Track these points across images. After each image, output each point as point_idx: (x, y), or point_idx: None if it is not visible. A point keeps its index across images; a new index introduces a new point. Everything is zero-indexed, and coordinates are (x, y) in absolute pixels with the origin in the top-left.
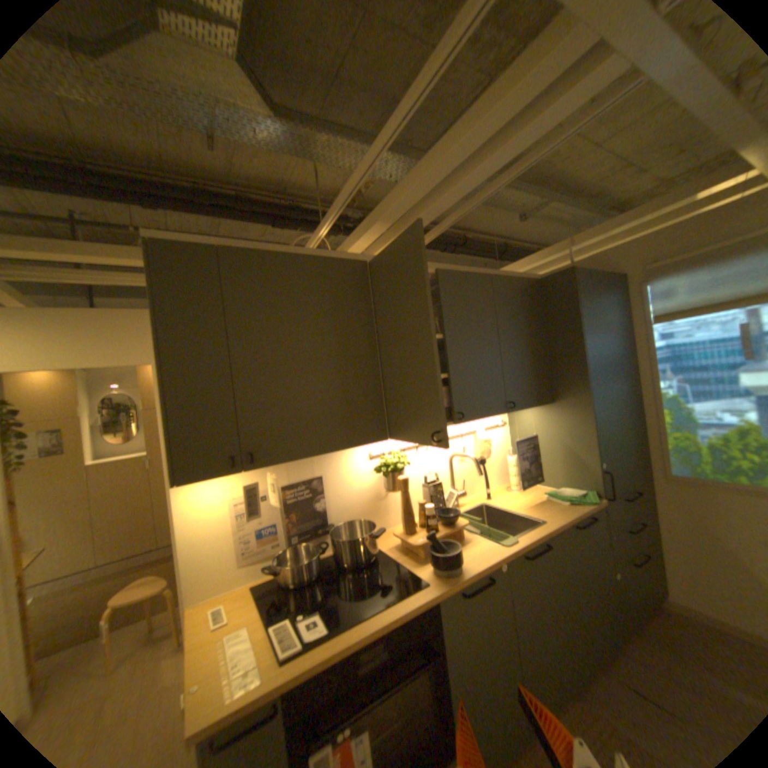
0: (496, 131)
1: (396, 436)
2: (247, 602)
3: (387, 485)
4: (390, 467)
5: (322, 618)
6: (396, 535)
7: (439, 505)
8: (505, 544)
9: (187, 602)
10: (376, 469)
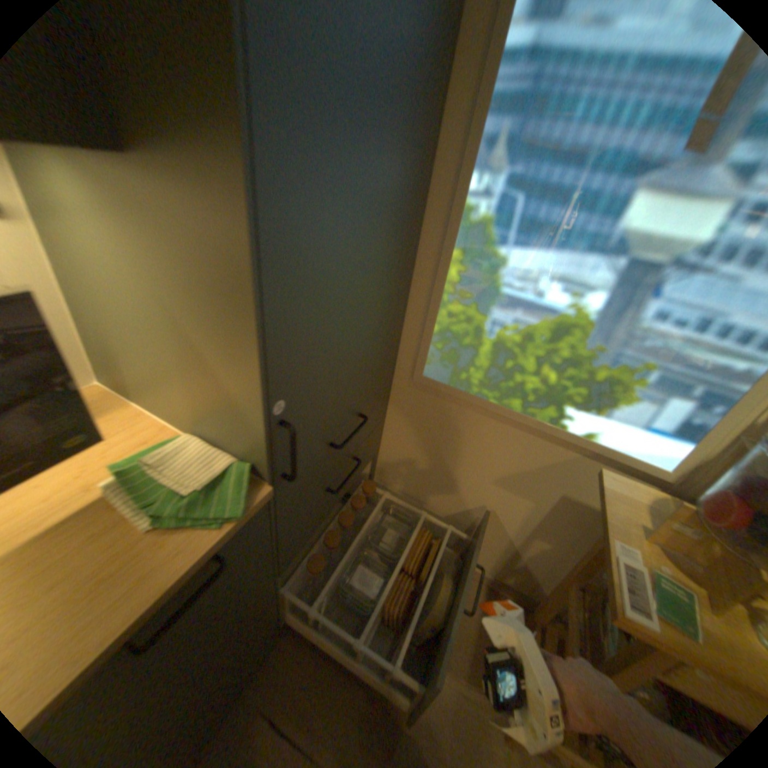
0: None
1: None
2: None
3: None
4: None
5: None
6: None
7: None
8: None
9: None
10: None
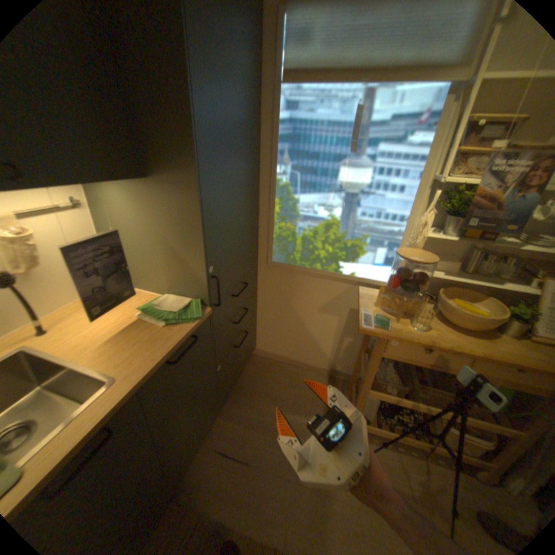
0: None
1: None
2: None
3: None
4: None
5: None
6: None
7: None
8: None
9: None
10: None
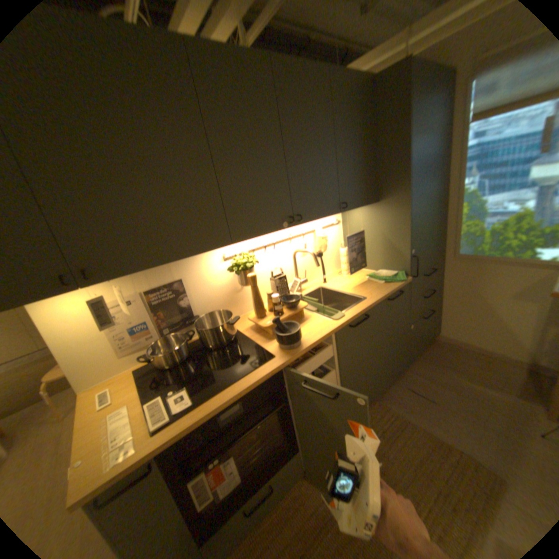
0: None
1: (240, 240)
2: (129, 383)
3: (241, 281)
4: (240, 267)
5: (189, 391)
6: (250, 319)
7: (284, 292)
8: (334, 318)
9: (78, 389)
10: (230, 269)
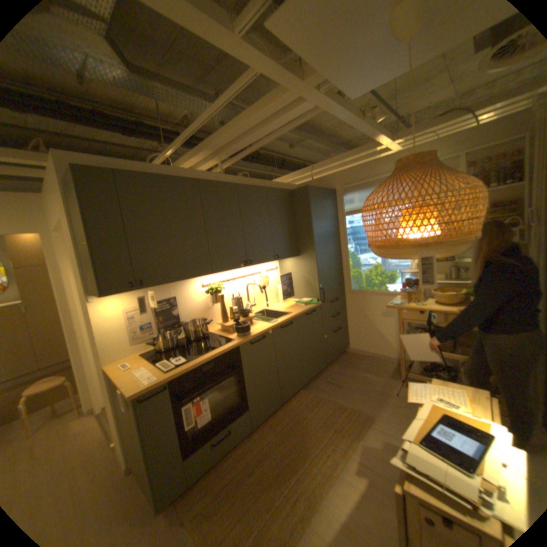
0: (262, 122)
1: (216, 273)
2: (139, 360)
3: (212, 300)
4: (214, 291)
5: (182, 358)
6: (218, 324)
7: (240, 309)
8: (271, 322)
9: (103, 364)
10: (206, 292)
